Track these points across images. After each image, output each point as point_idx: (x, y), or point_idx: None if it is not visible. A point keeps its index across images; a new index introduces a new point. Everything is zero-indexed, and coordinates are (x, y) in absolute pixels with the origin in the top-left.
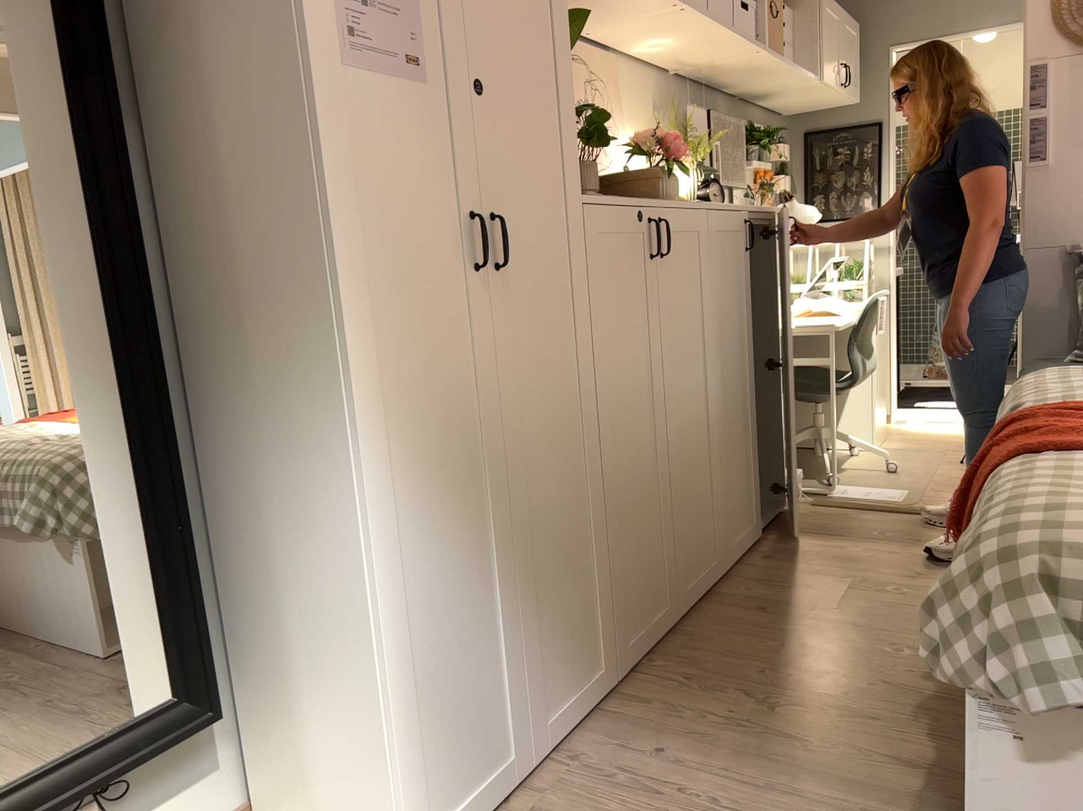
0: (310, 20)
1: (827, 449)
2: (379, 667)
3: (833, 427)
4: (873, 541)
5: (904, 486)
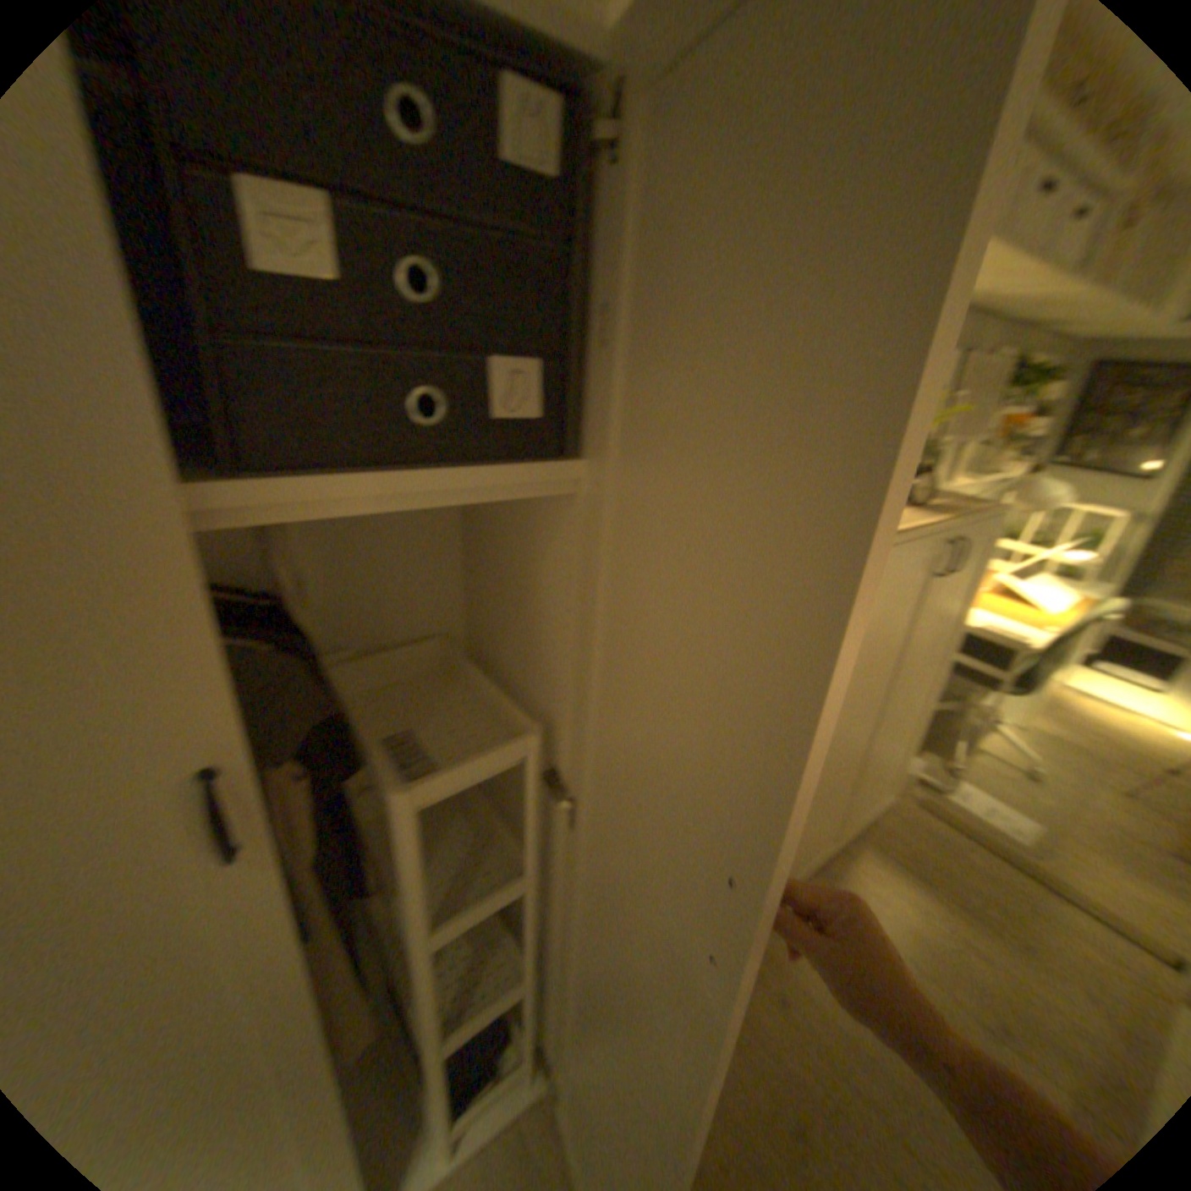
0: None
1: (966, 735)
2: None
3: (984, 710)
4: (968, 917)
5: (1040, 814)
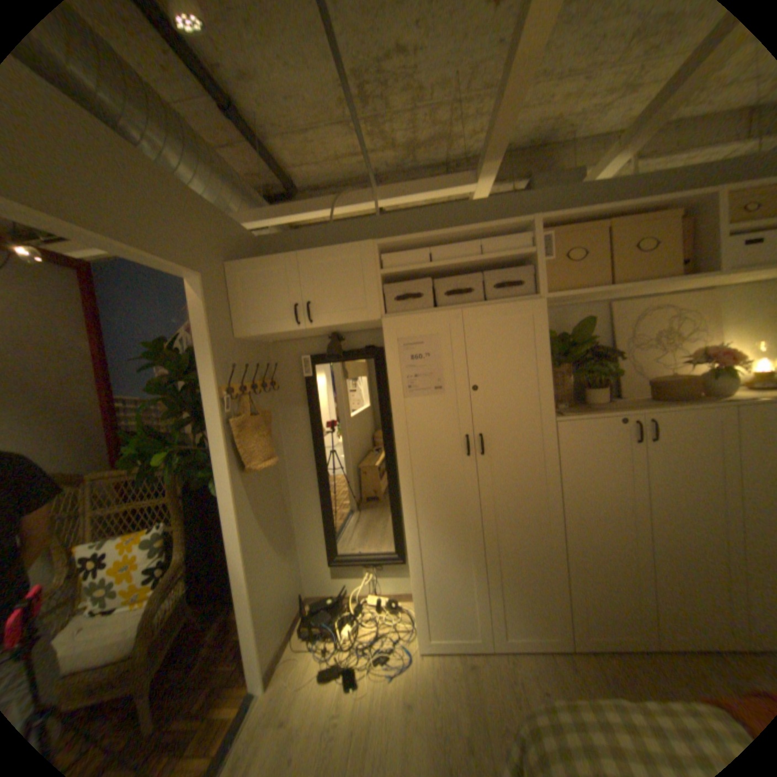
0: (394, 390)
1: None
2: (411, 578)
3: None
4: None
5: None
